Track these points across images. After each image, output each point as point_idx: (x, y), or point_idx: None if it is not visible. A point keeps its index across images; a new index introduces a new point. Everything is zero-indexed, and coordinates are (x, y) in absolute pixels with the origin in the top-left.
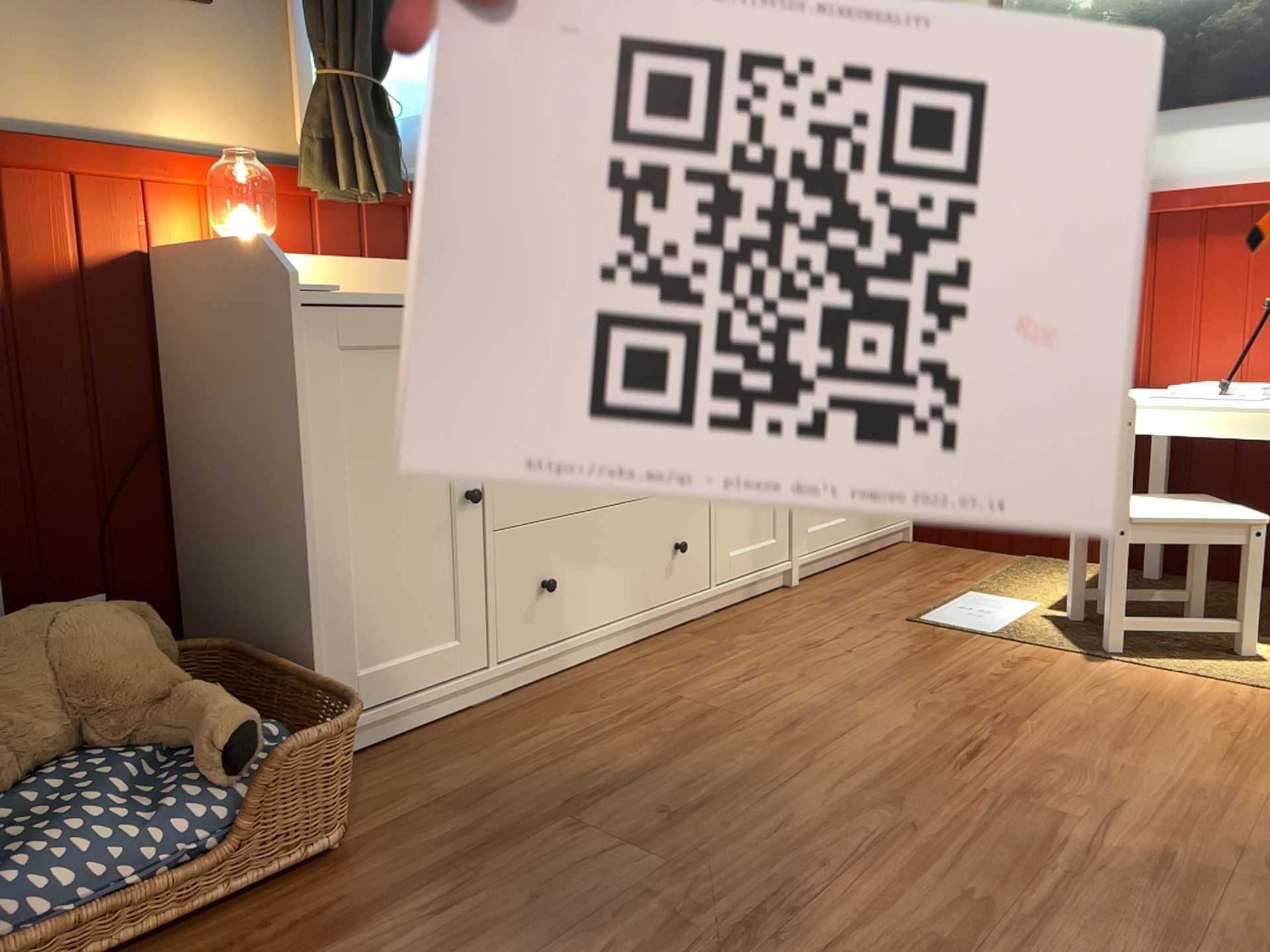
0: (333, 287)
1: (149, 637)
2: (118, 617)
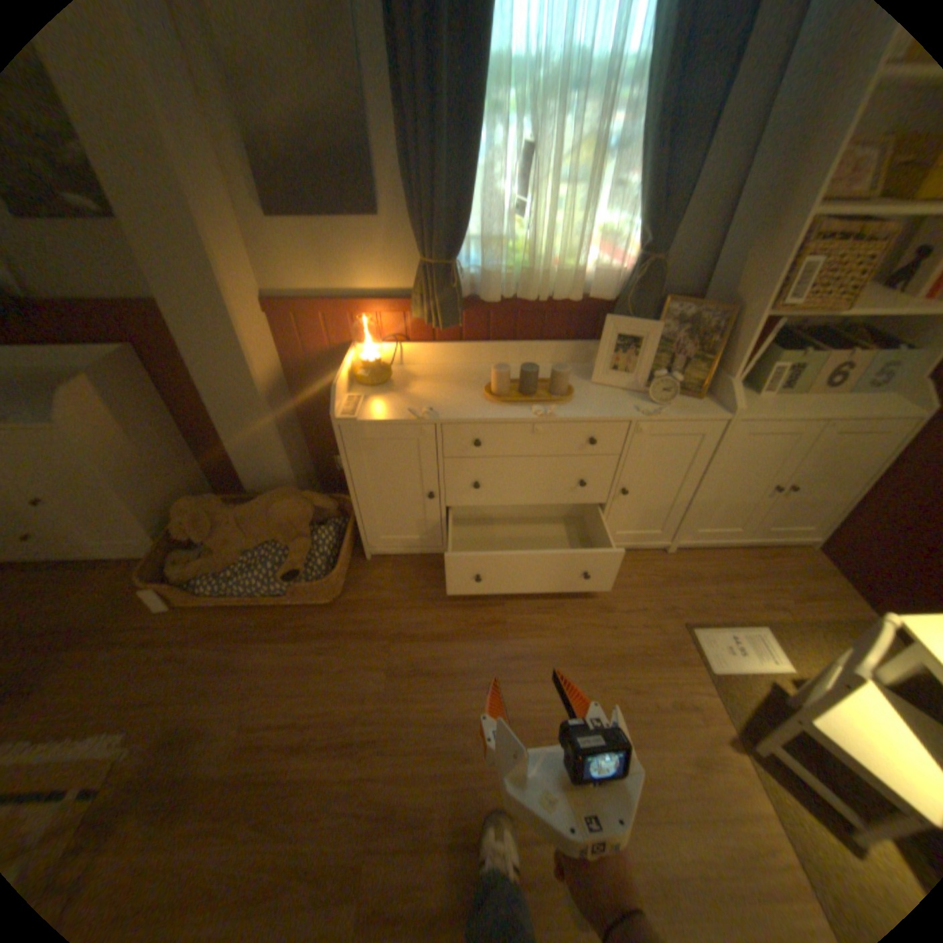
0: (357, 417)
1: (307, 511)
2: (294, 506)
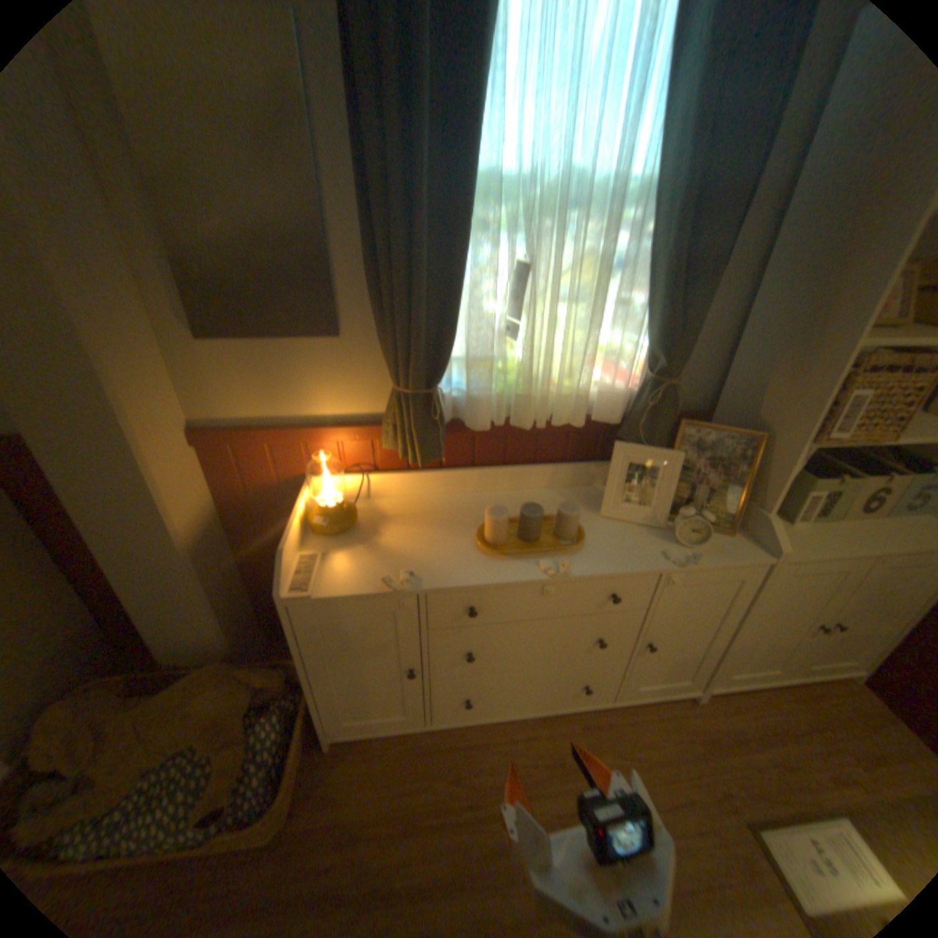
0: (311, 592)
1: (240, 701)
2: (222, 698)
